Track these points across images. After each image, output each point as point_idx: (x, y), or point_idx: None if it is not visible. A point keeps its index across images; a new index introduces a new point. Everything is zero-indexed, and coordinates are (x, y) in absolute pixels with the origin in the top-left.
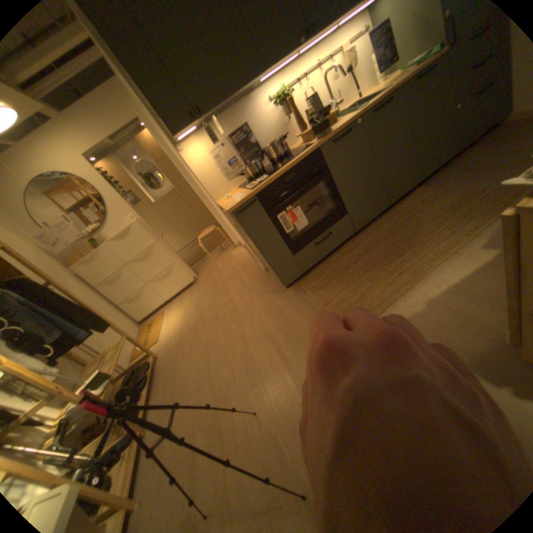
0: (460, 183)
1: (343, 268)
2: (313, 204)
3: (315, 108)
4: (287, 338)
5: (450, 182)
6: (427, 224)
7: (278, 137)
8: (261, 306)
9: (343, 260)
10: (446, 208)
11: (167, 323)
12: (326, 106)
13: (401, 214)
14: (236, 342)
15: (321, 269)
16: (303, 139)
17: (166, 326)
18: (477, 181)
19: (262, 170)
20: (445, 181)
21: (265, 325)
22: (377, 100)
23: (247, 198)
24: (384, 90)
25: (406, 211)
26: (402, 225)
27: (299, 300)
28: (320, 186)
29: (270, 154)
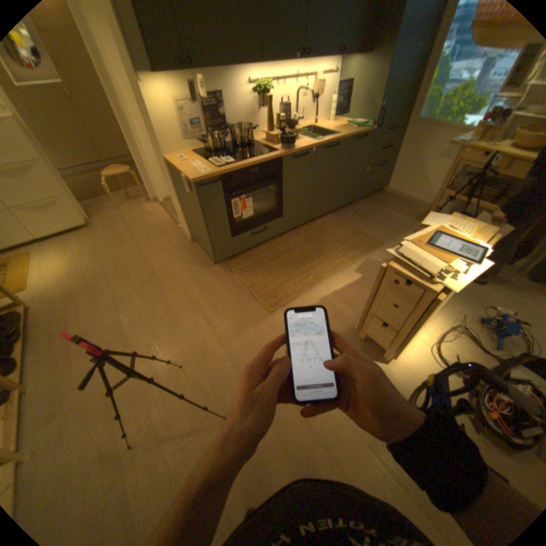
0: (352, 223)
1: (267, 261)
2: (259, 200)
3: (281, 114)
4: (213, 309)
5: (347, 219)
6: (329, 245)
7: (244, 123)
8: (186, 277)
9: (268, 254)
10: (341, 237)
11: (41, 271)
12: (293, 122)
13: (314, 230)
14: (156, 306)
15: (249, 256)
16: (266, 138)
17: (40, 274)
18: (360, 226)
19: (222, 148)
20: (344, 217)
21: (191, 294)
22: (328, 141)
23: (212, 176)
24: (334, 136)
25: (318, 229)
26: (313, 240)
27: (226, 279)
28: (268, 187)
29: (233, 136)
